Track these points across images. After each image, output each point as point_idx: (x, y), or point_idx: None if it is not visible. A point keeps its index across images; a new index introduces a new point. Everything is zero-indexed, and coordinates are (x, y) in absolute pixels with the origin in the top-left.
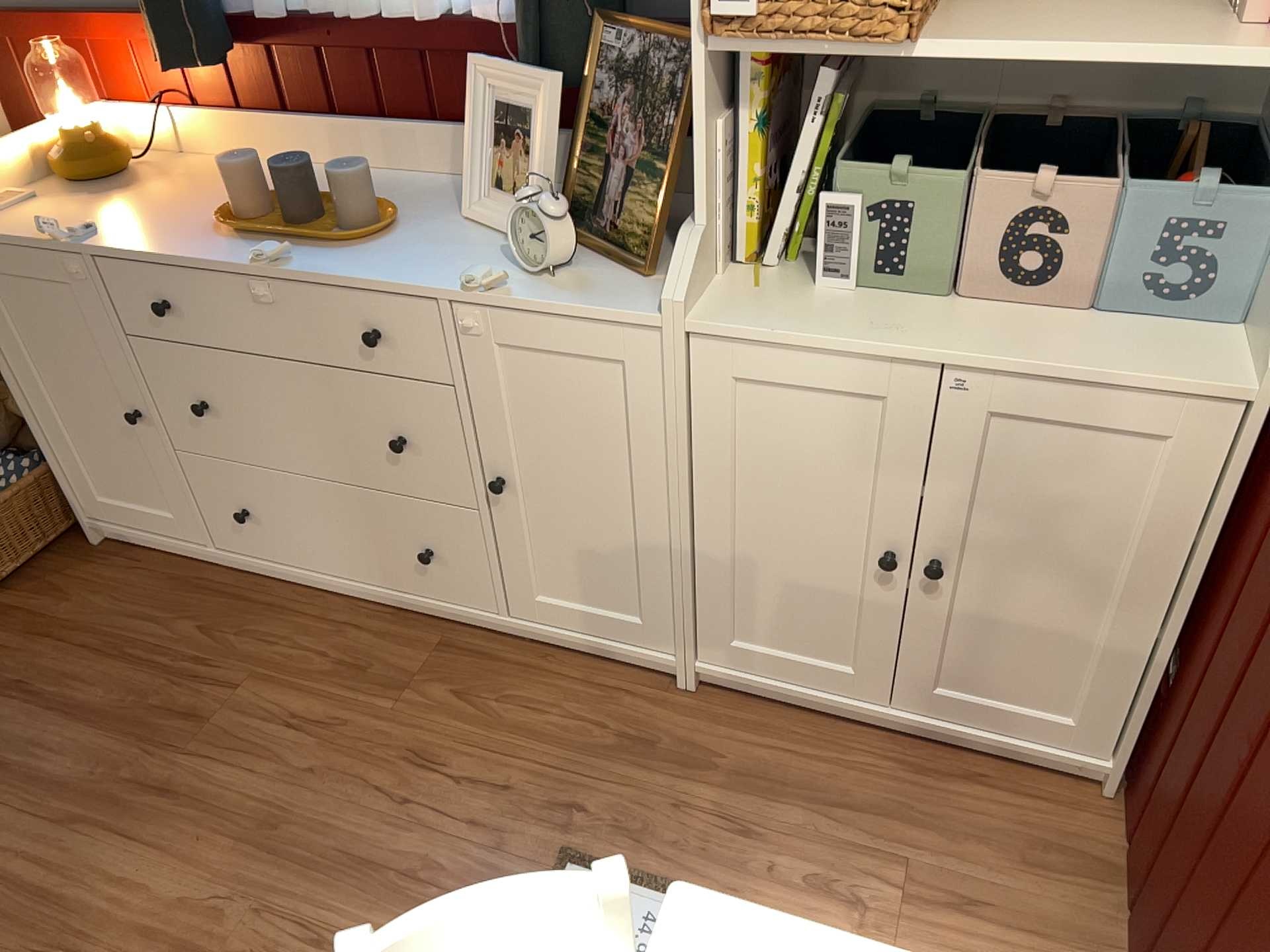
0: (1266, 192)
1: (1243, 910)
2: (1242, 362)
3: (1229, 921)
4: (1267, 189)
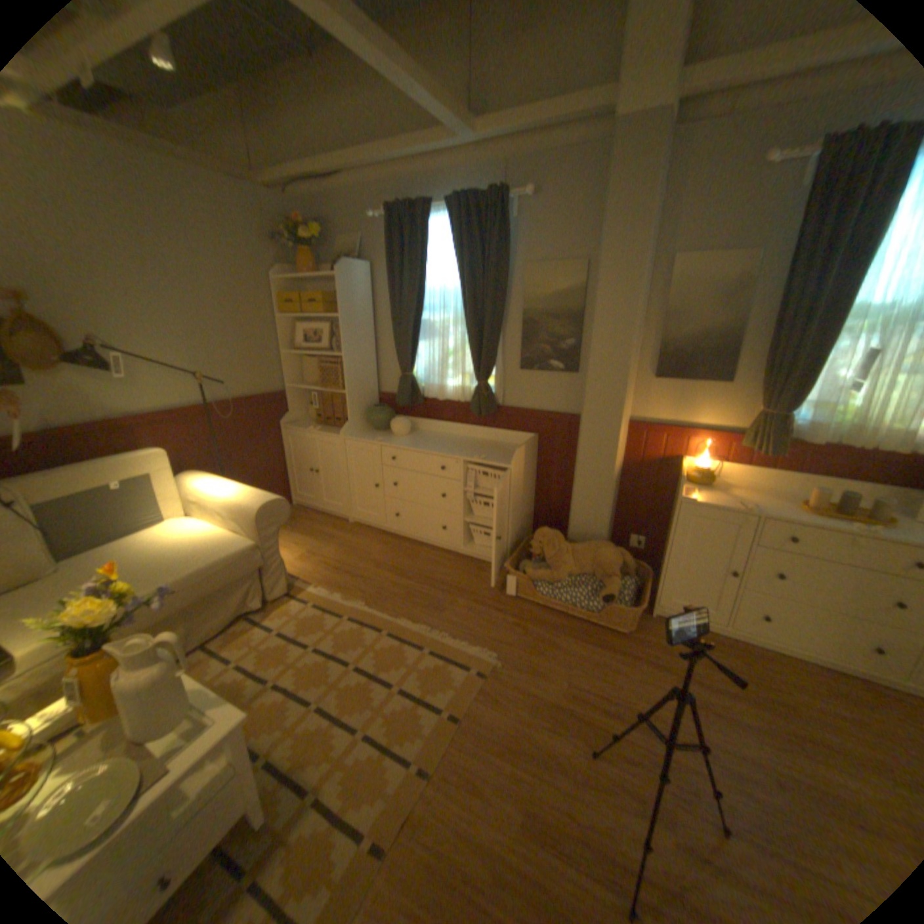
0: None
1: None
2: None
3: None
4: None
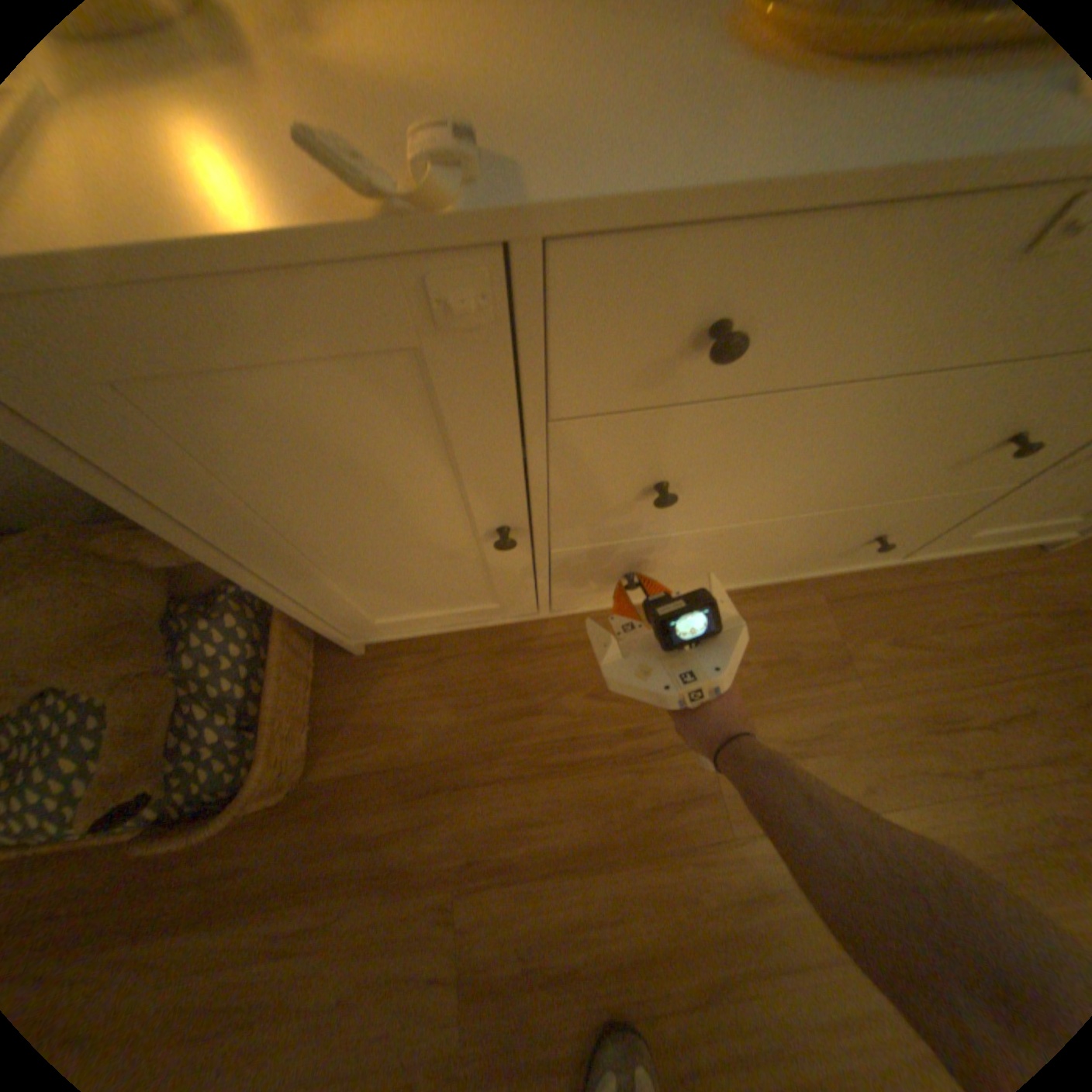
0: None
1: None
2: None
3: None
4: None
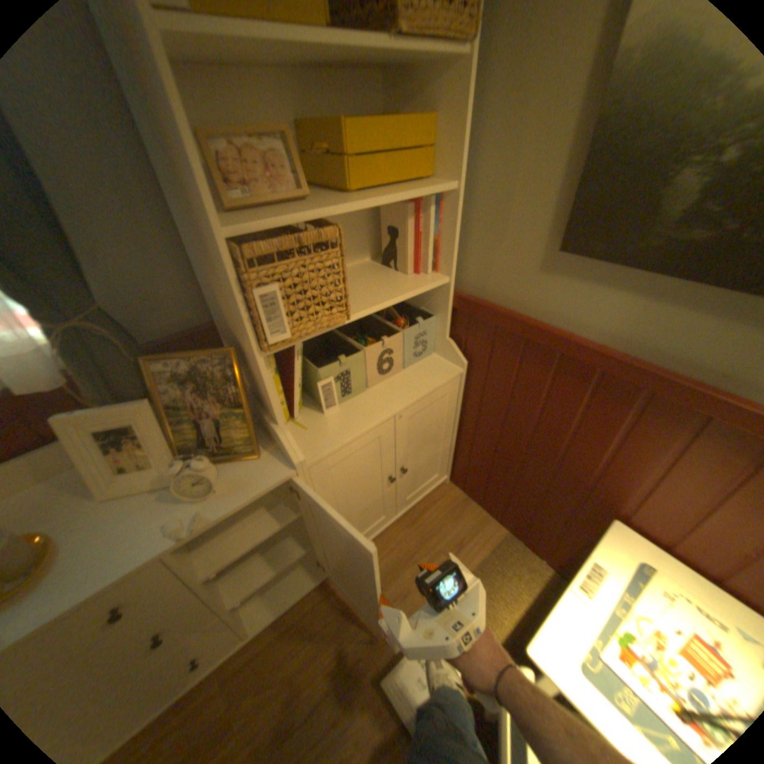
0: (430, 315)
1: (560, 493)
2: (452, 362)
3: (555, 497)
4: (428, 313)
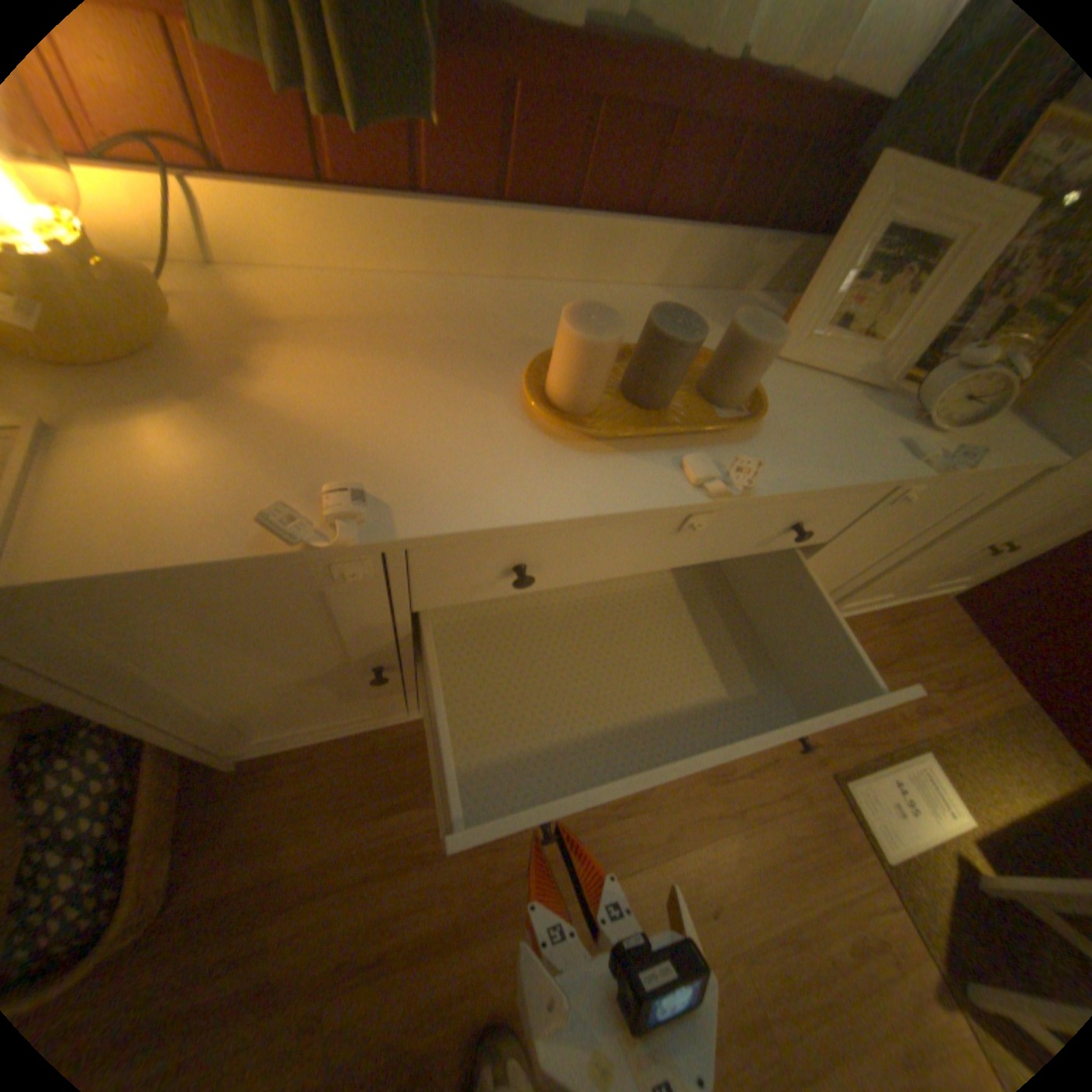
0: None
1: None
2: None
3: None
4: None
